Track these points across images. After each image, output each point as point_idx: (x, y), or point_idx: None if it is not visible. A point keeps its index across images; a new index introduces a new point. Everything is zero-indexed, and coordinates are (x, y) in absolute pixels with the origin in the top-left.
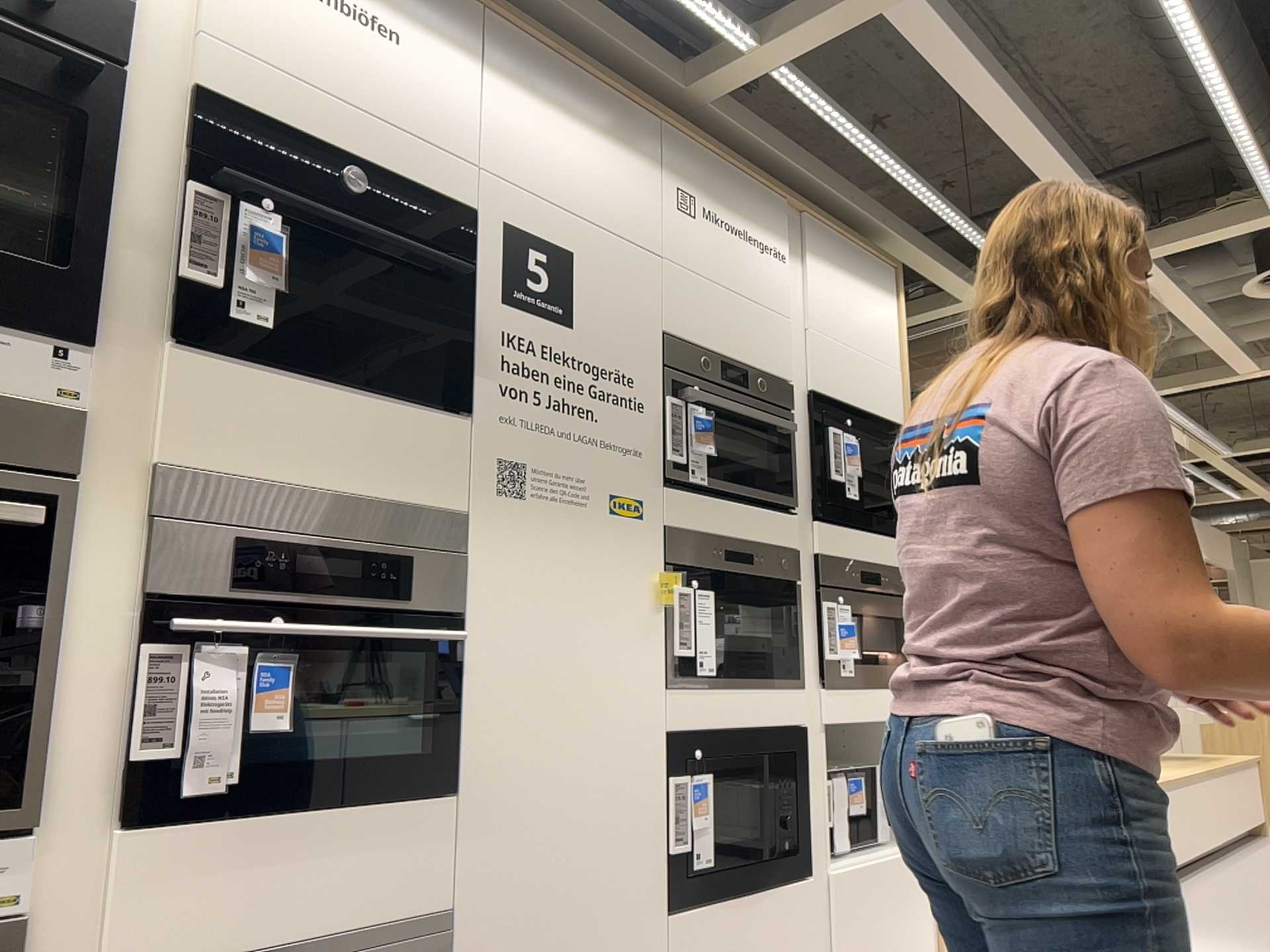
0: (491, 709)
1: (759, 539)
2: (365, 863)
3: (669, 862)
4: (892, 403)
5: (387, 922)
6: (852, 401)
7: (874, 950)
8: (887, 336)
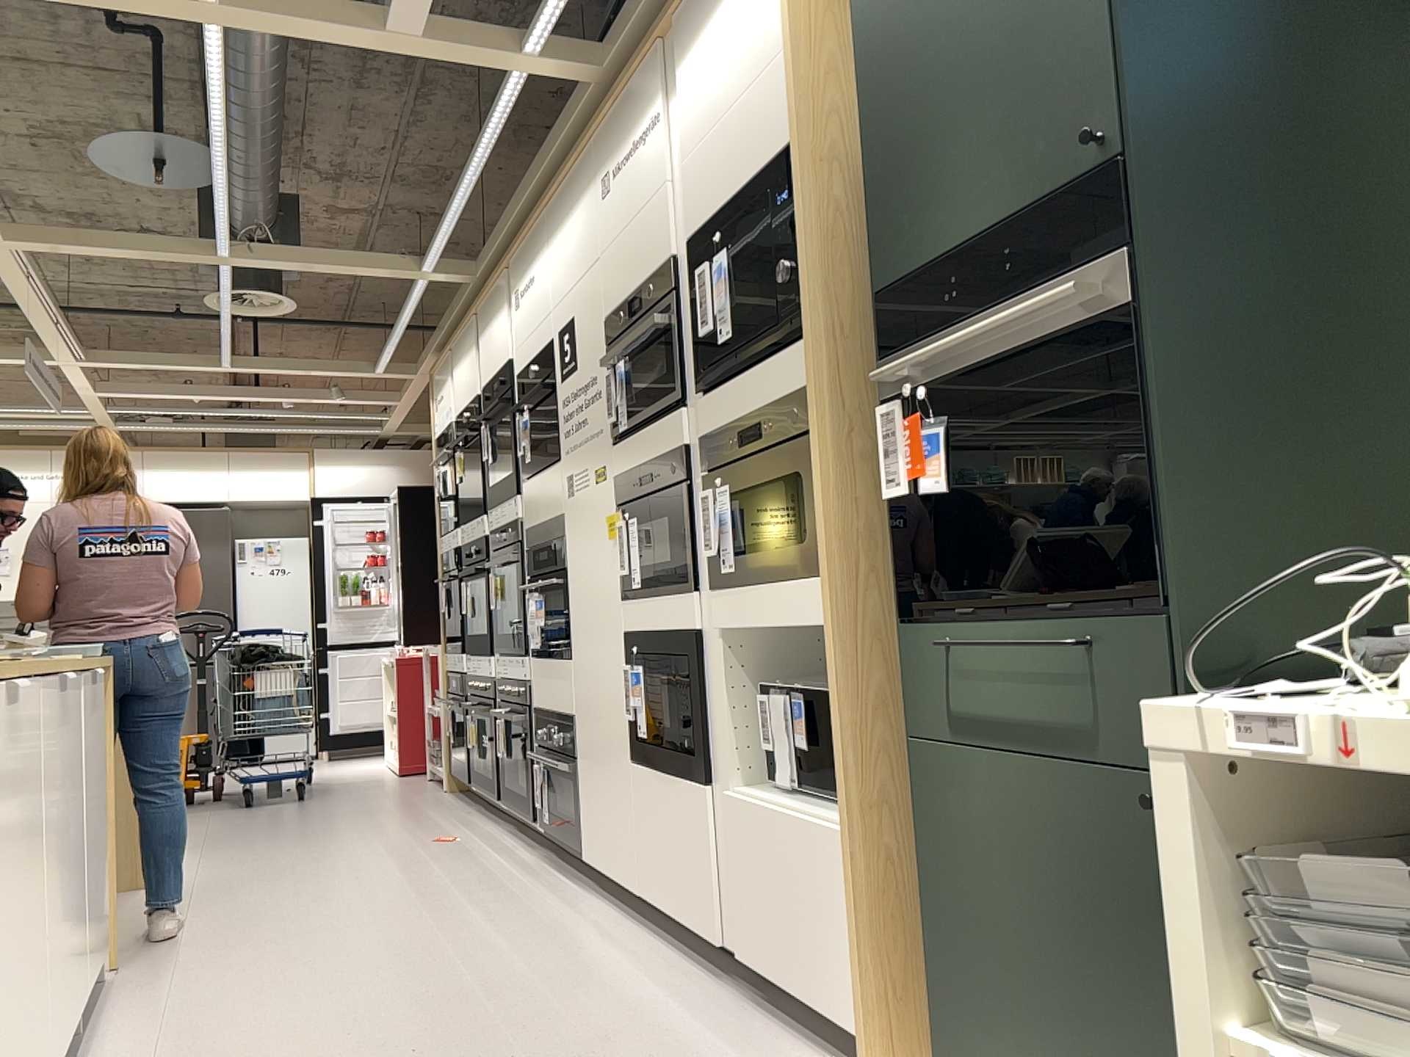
0: (574, 617)
1: (658, 452)
2: (557, 685)
3: (628, 727)
4: (778, 123)
5: (562, 714)
6: (727, 195)
7: (771, 912)
8: (770, 10)
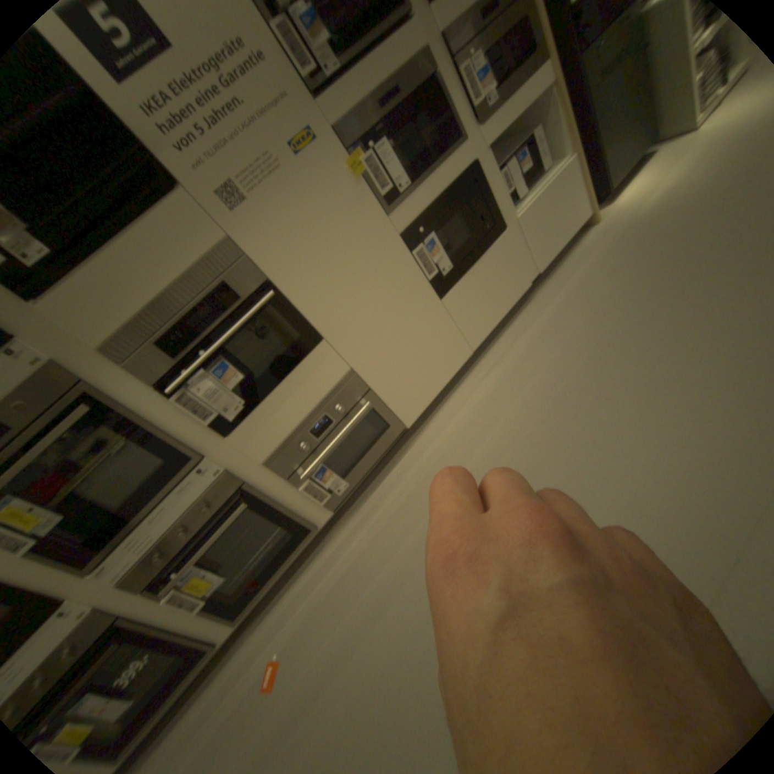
0: (312, 300)
1: (395, 68)
2: (309, 382)
3: (431, 282)
4: None
5: (332, 389)
6: None
7: (552, 230)
8: None
